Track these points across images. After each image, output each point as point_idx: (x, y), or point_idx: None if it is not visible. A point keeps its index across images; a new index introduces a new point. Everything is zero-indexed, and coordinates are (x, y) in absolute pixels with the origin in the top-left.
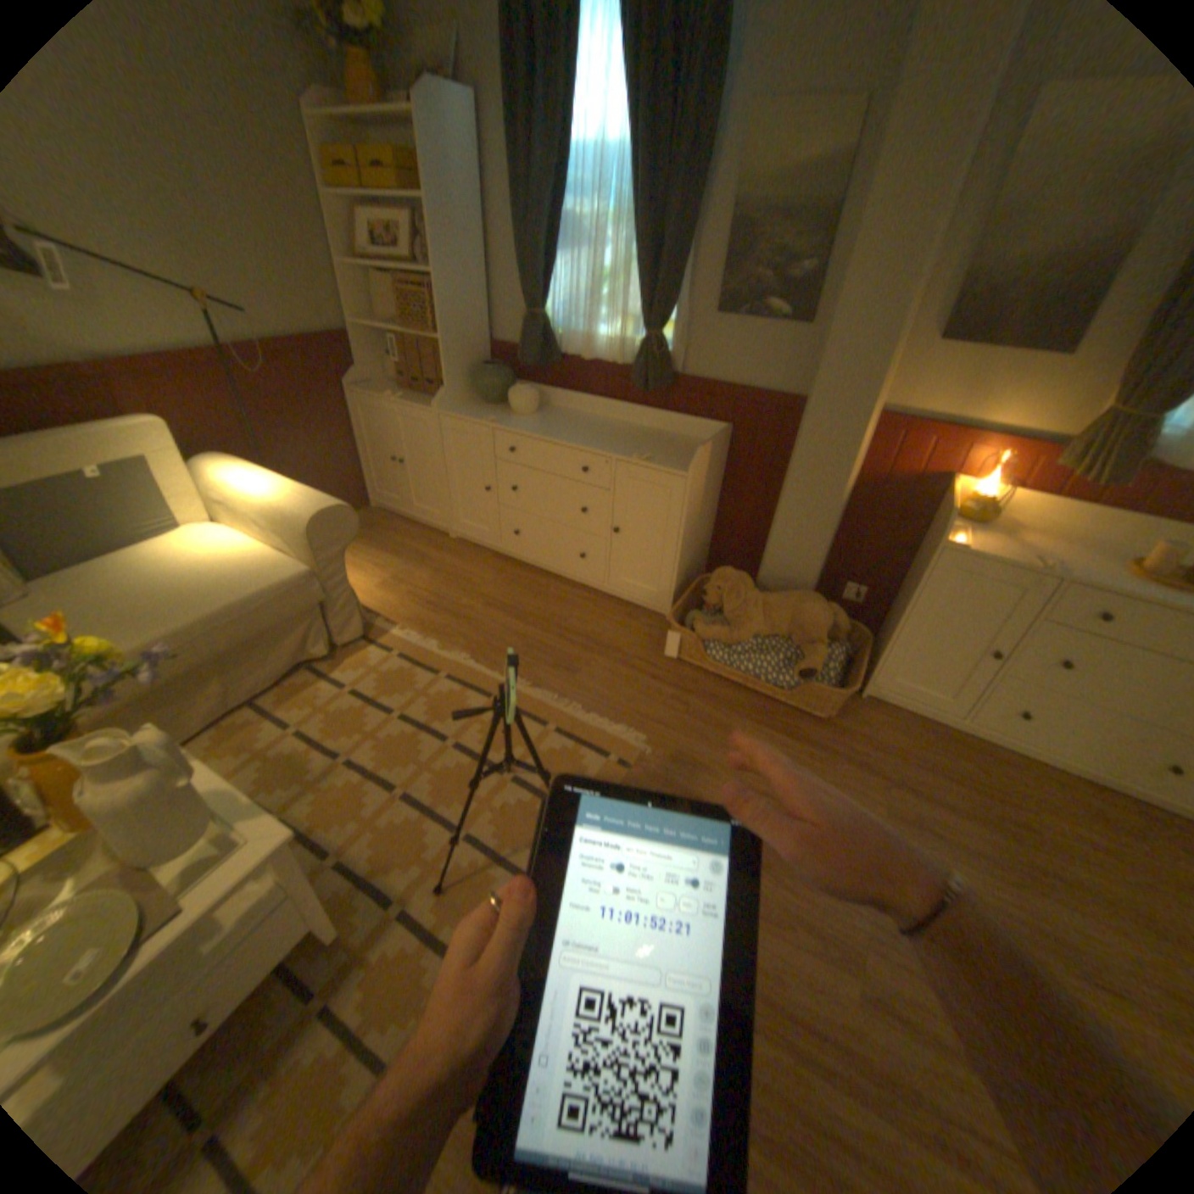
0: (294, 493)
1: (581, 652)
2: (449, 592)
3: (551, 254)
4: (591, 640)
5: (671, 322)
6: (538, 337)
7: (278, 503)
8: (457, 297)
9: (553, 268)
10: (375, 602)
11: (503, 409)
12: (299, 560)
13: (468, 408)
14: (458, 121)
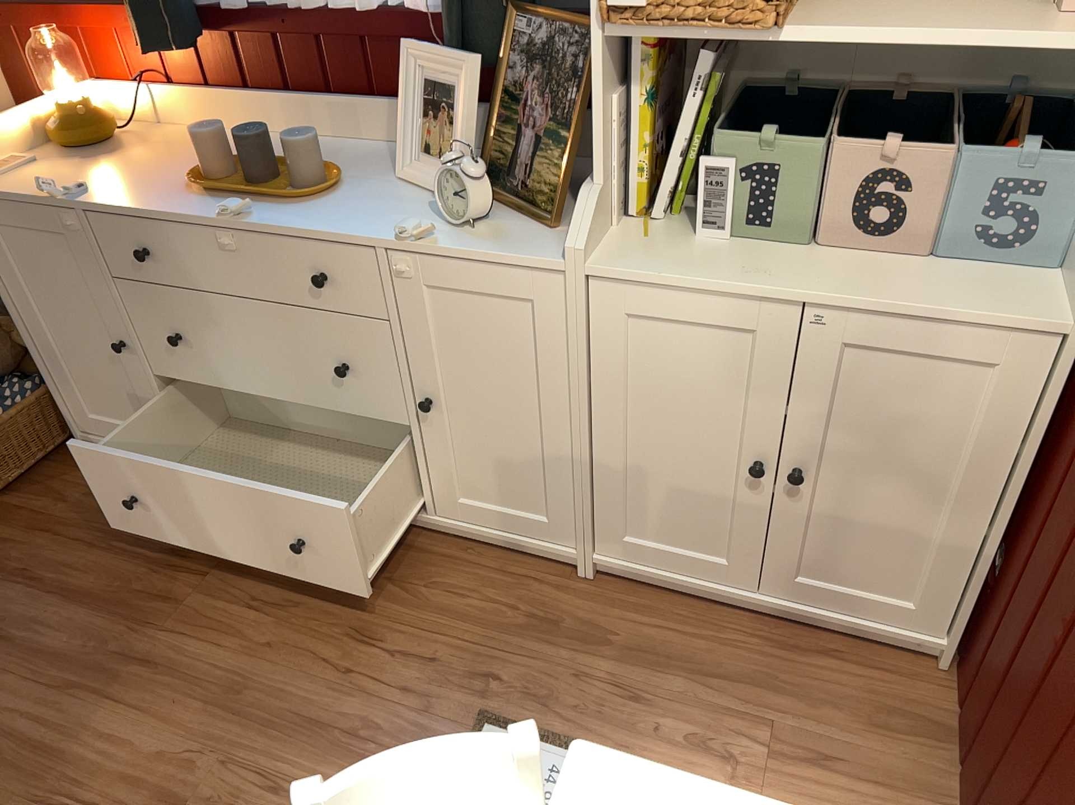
0: None
1: None
2: None
3: None
4: None
5: None
6: None
7: None
8: None
9: None
10: None
11: None
12: None
13: None
14: None
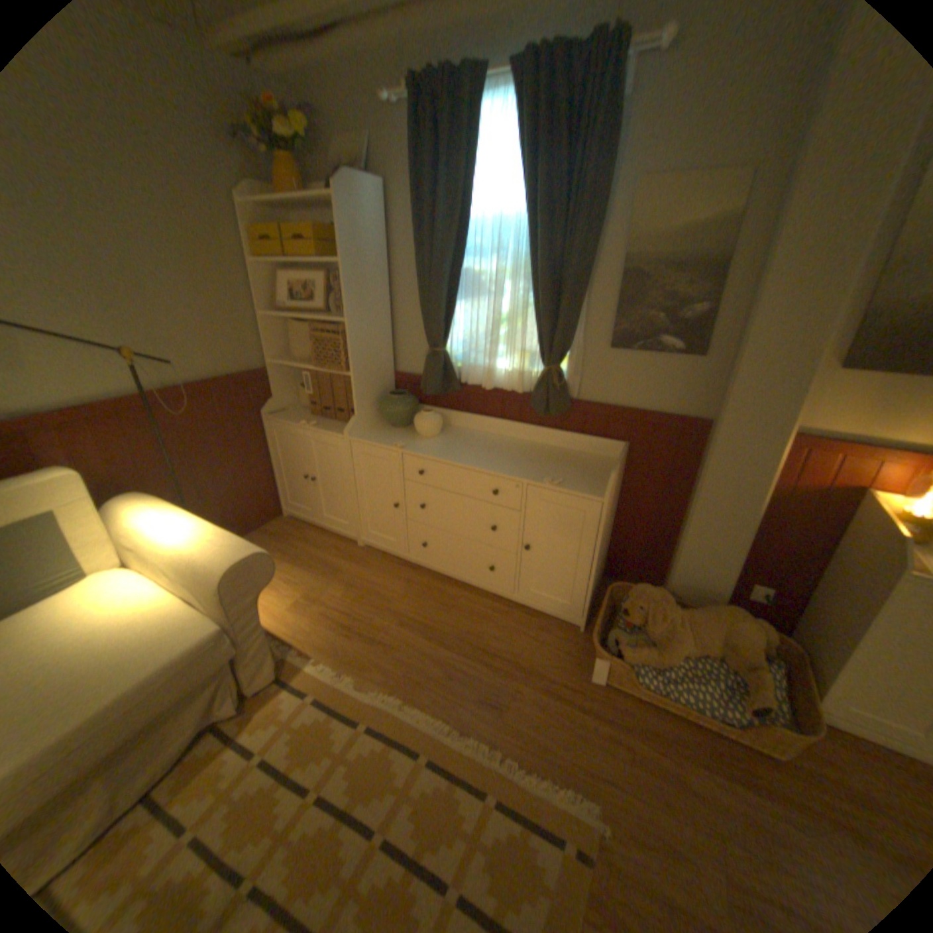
0: (208, 540)
1: (504, 681)
2: (361, 611)
3: (452, 302)
4: (512, 663)
5: (566, 355)
6: (441, 370)
7: (189, 554)
8: (367, 339)
9: (455, 313)
10: (287, 628)
11: (408, 431)
12: (209, 616)
13: (377, 432)
14: (370, 201)
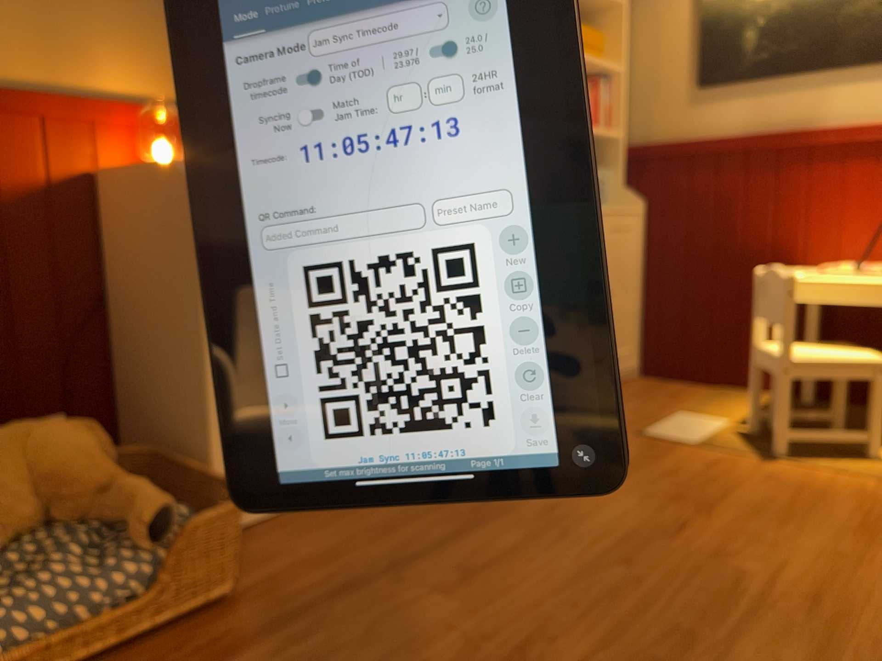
0: None
1: None
2: None
3: None
4: None
5: None
6: None
7: None
8: None
9: None
10: None
11: None
12: None
13: None
14: None
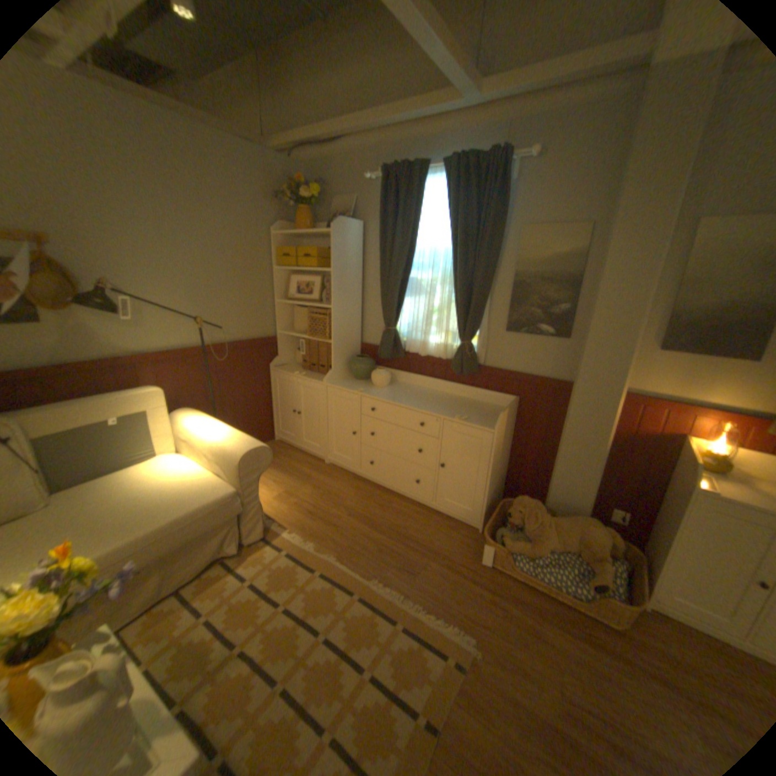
0: (233, 437)
1: (418, 558)
2: (323, 504)
3: (402, 298)
4: (426, 547)
5: (476, 335)
6: (392, 342)
7: (222, 444)
8: (344, 320)
9: (403, 305)
10: (272, 510)
11: (367, 382)
12: (229, 484)
13: (345, 382)
14: (353, 235)
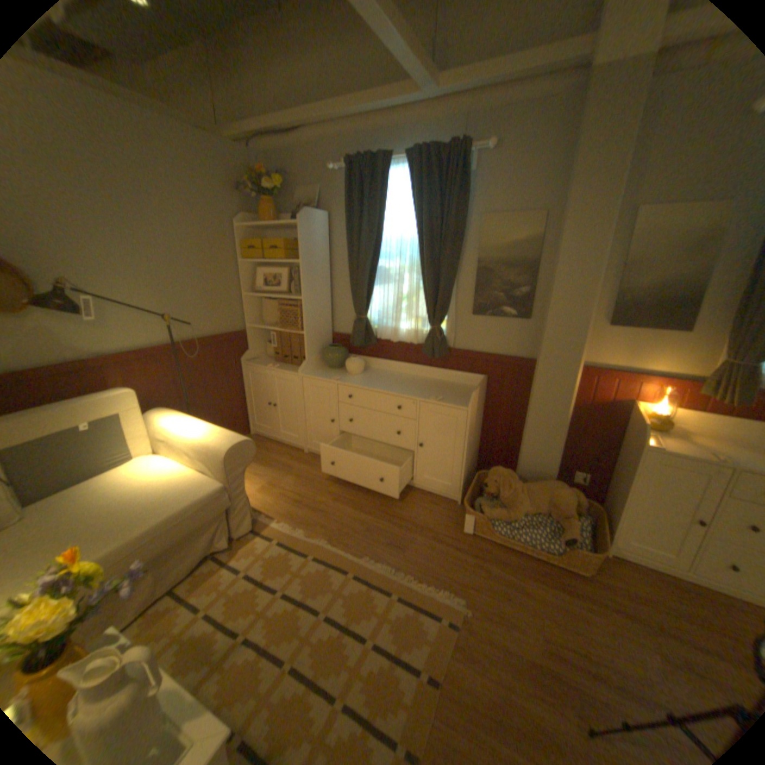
0: (215, 432)
1: (404, 533)
2: (307, 492)
3: (371, 286)
4: (410, 522)
5: (444, 319)
6: (364, 330)
7: (204, 440)
8: (315, 310)
9: (373, 293)
10: (257, 502)
11: (341, 370)
12: (215, 479)
13: (320, 371)
14: (320, 225)
